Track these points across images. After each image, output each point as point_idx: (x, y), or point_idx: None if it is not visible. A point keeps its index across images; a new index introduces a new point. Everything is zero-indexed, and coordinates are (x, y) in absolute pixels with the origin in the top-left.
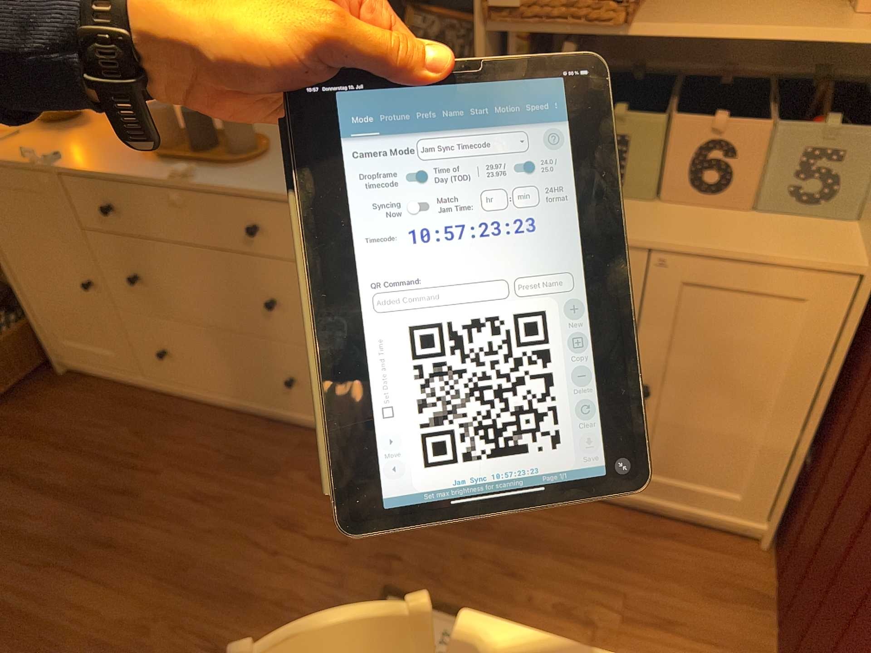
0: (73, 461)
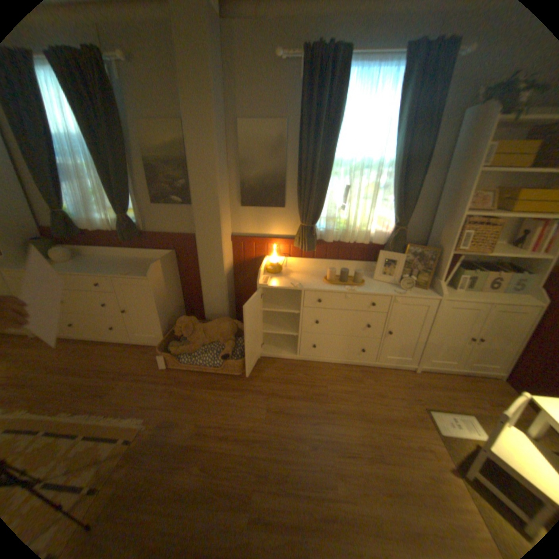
0: (292, 388)
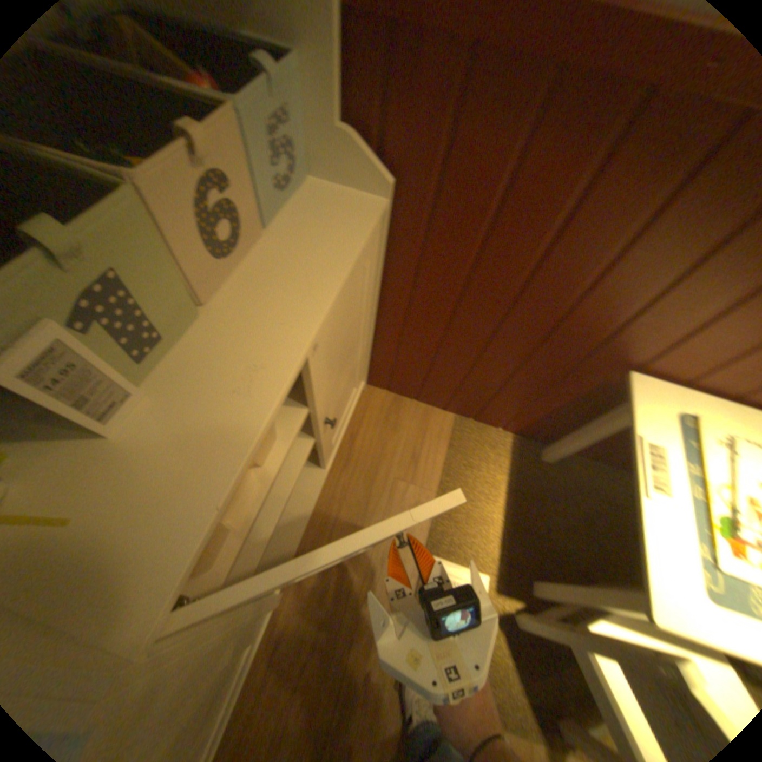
0: None
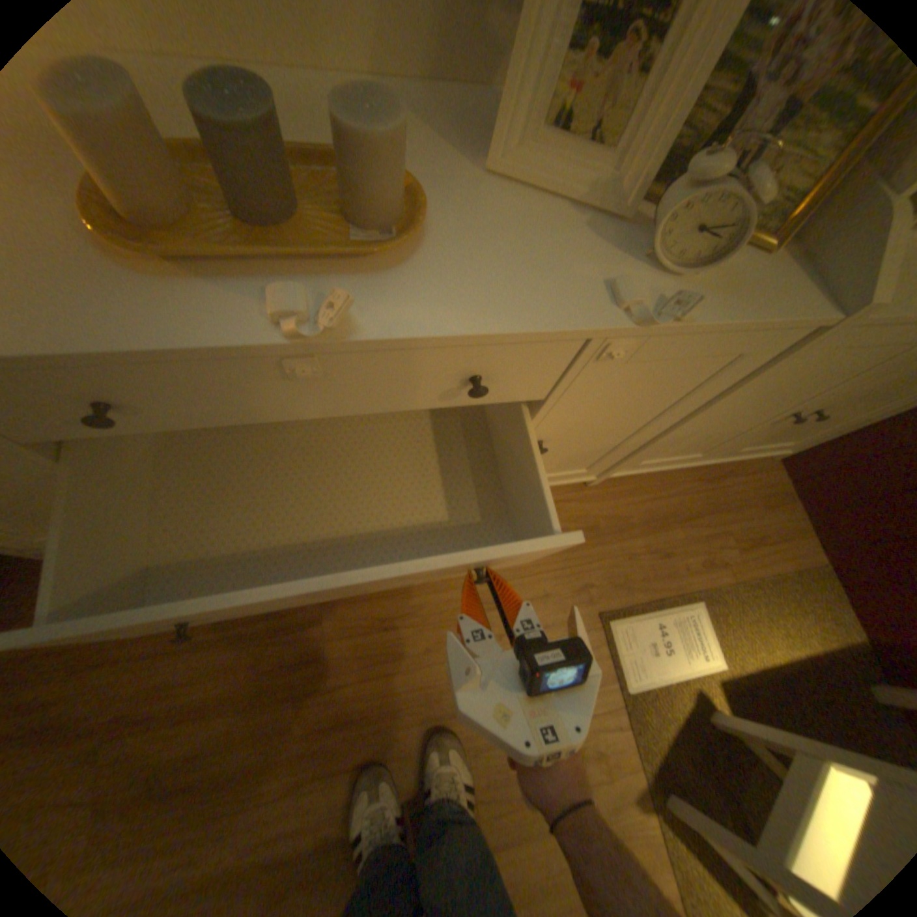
0: (193, 669)
